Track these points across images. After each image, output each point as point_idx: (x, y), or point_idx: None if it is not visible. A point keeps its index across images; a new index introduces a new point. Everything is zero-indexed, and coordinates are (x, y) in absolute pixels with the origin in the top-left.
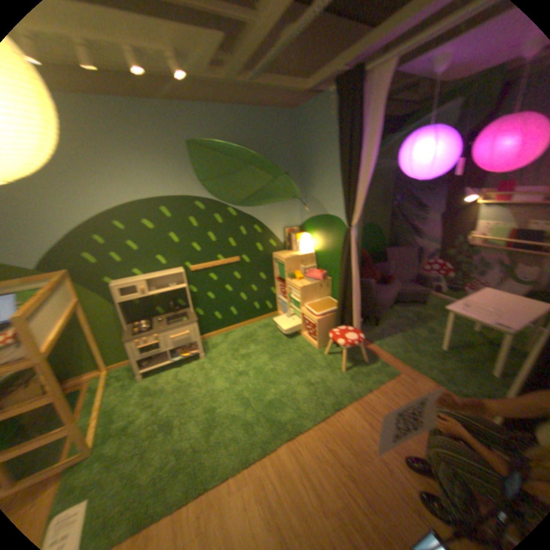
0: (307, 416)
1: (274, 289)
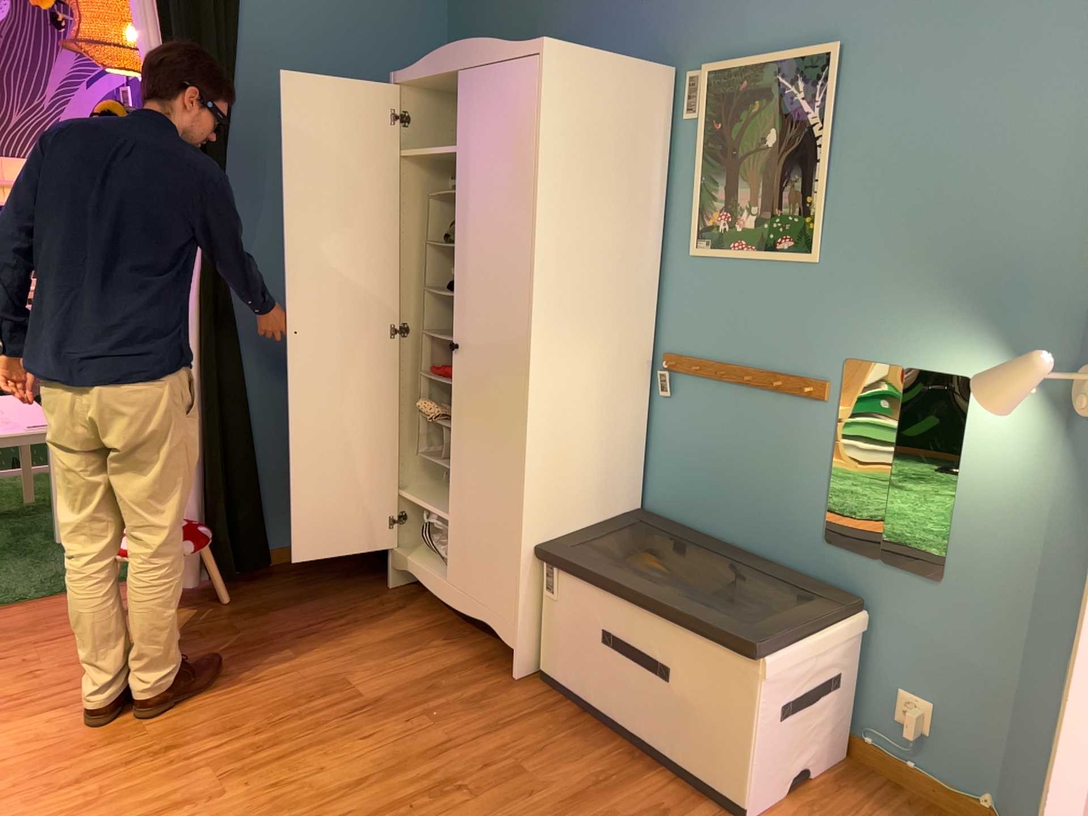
0: None
1: None
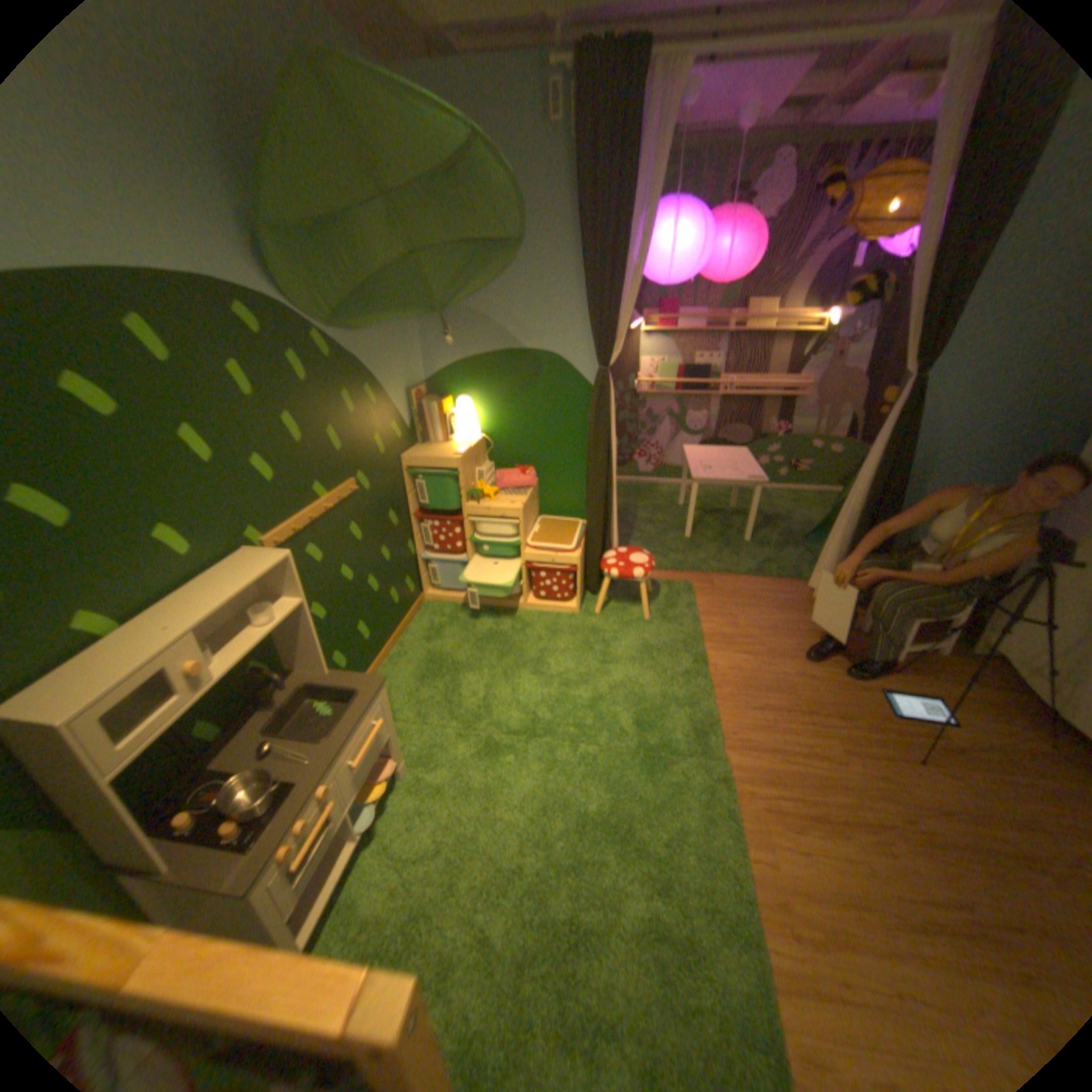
0: (694, 698)
1: (413, 543)
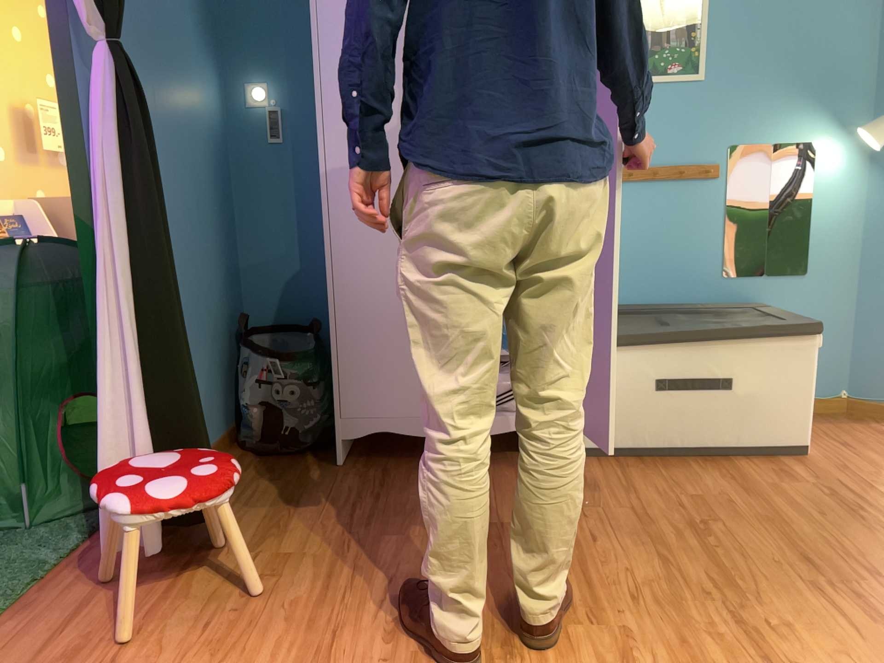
0: None
1: None
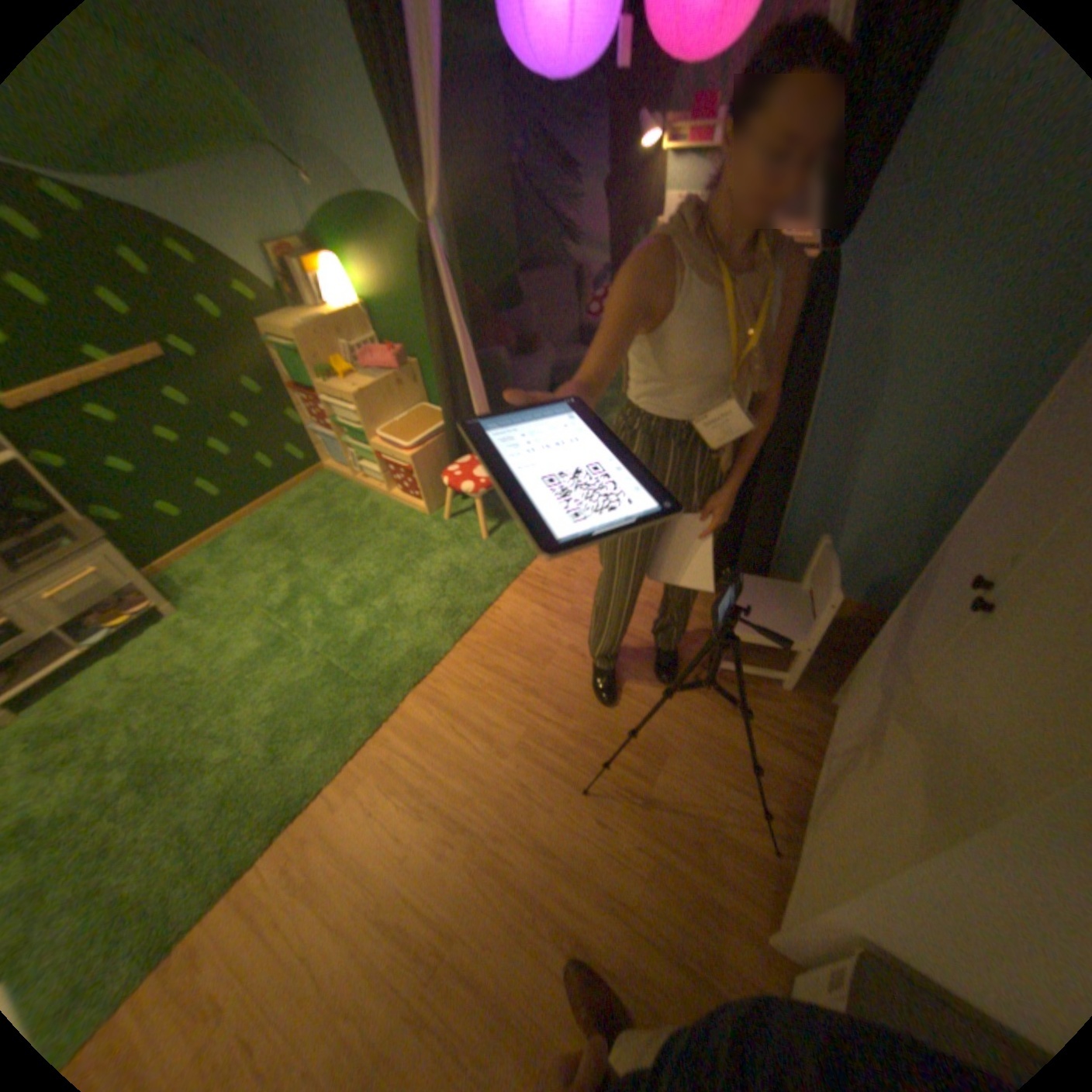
0: (438, 635)
1: (294, 412)
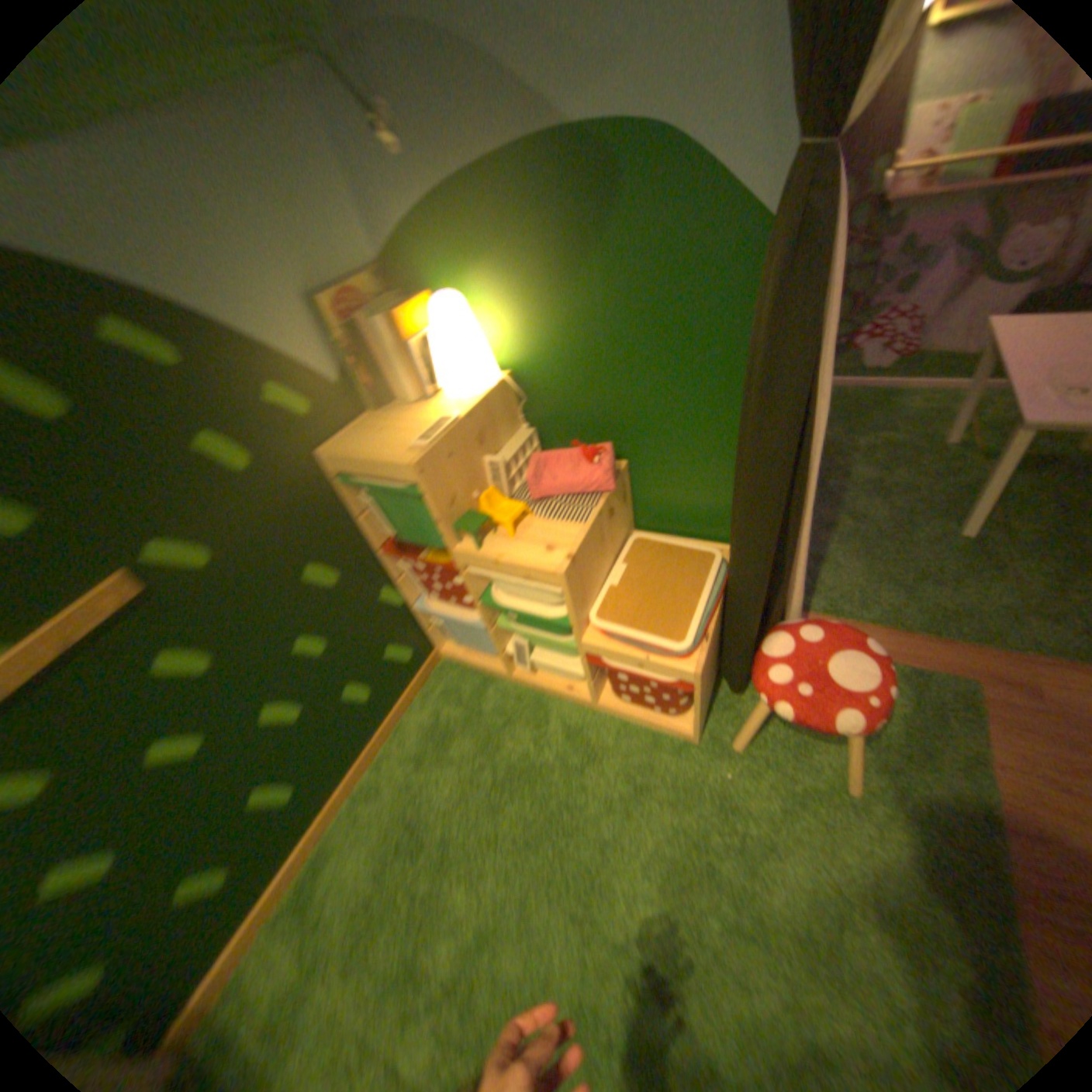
0: None
1: (397, 585)
